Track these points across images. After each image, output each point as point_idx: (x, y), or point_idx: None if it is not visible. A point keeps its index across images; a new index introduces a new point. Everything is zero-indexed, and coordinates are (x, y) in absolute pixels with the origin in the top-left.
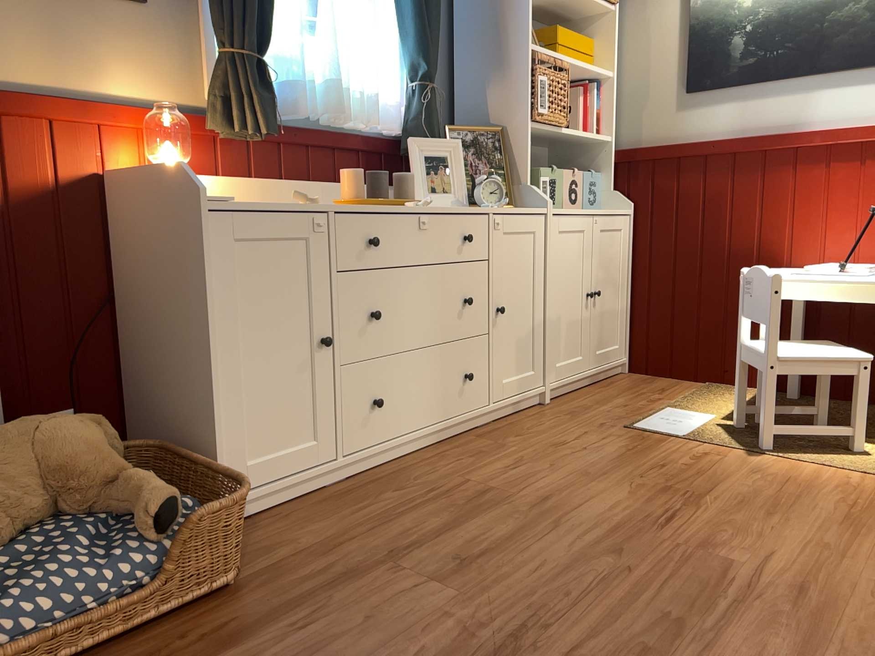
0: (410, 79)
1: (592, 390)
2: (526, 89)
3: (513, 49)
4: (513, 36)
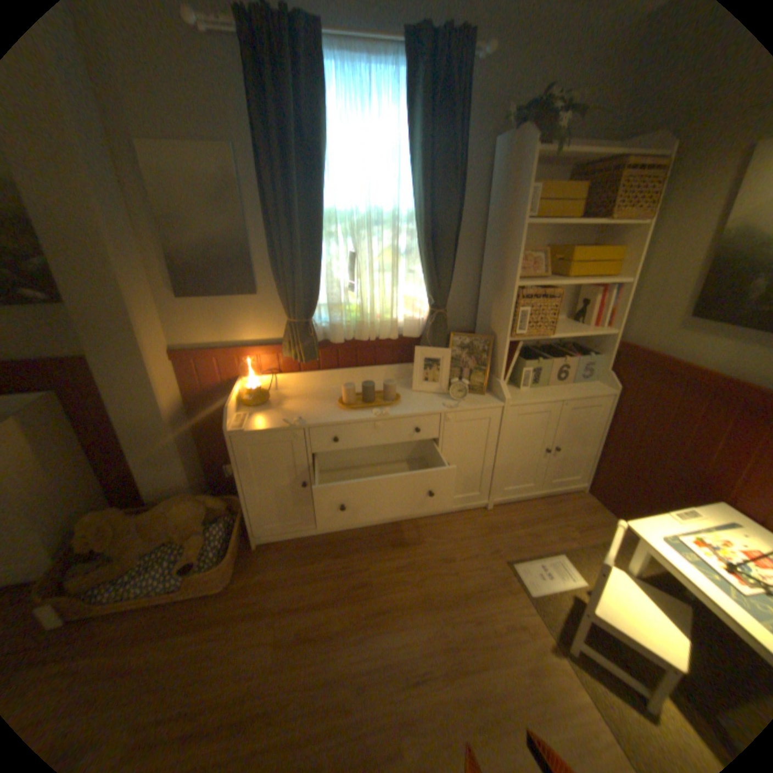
0: (428, 304)
1: (537, 506)
2: (509, 317)
3: (507, 284)
4: (508, 274)
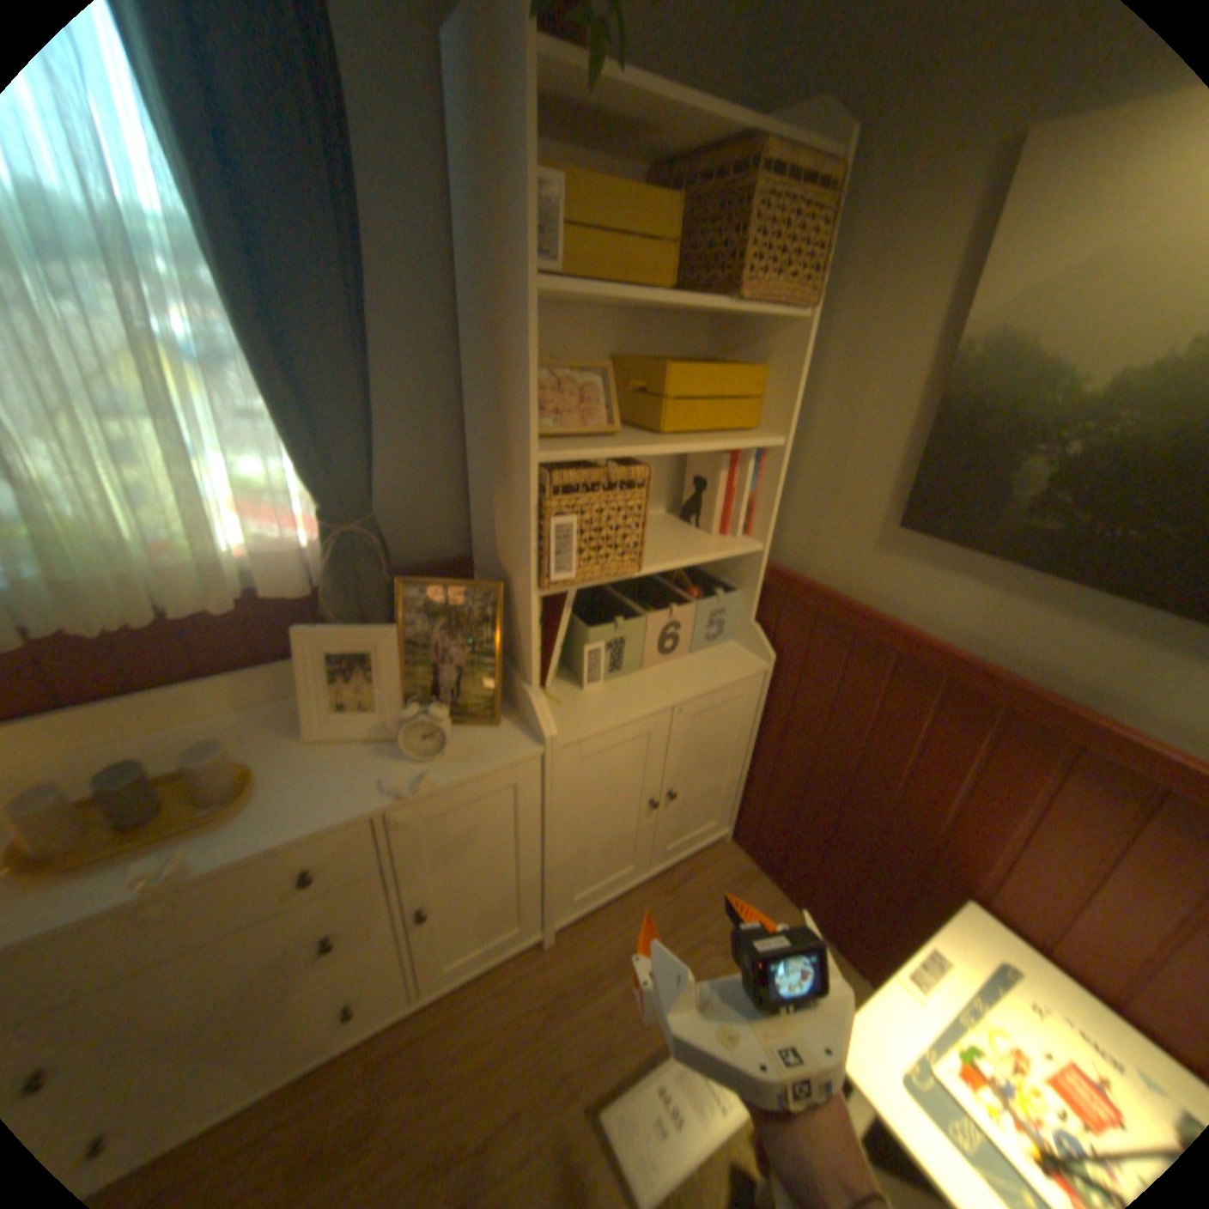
0: (317, 508)
1: (643, 905)
2: (530, 540)
3: (516, 457)
4: (515, 429)
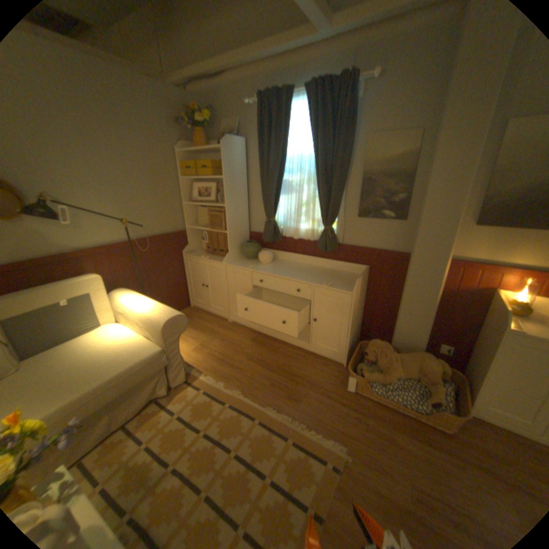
0: None
1: None
2: None
3: None
4: None
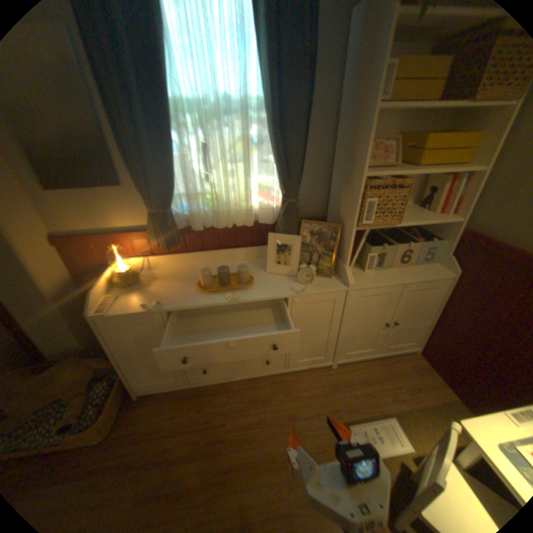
0: (281, 193)
1: (375, 366)
2: (356, 207)
3: (356, 174)
4: (358, 163)
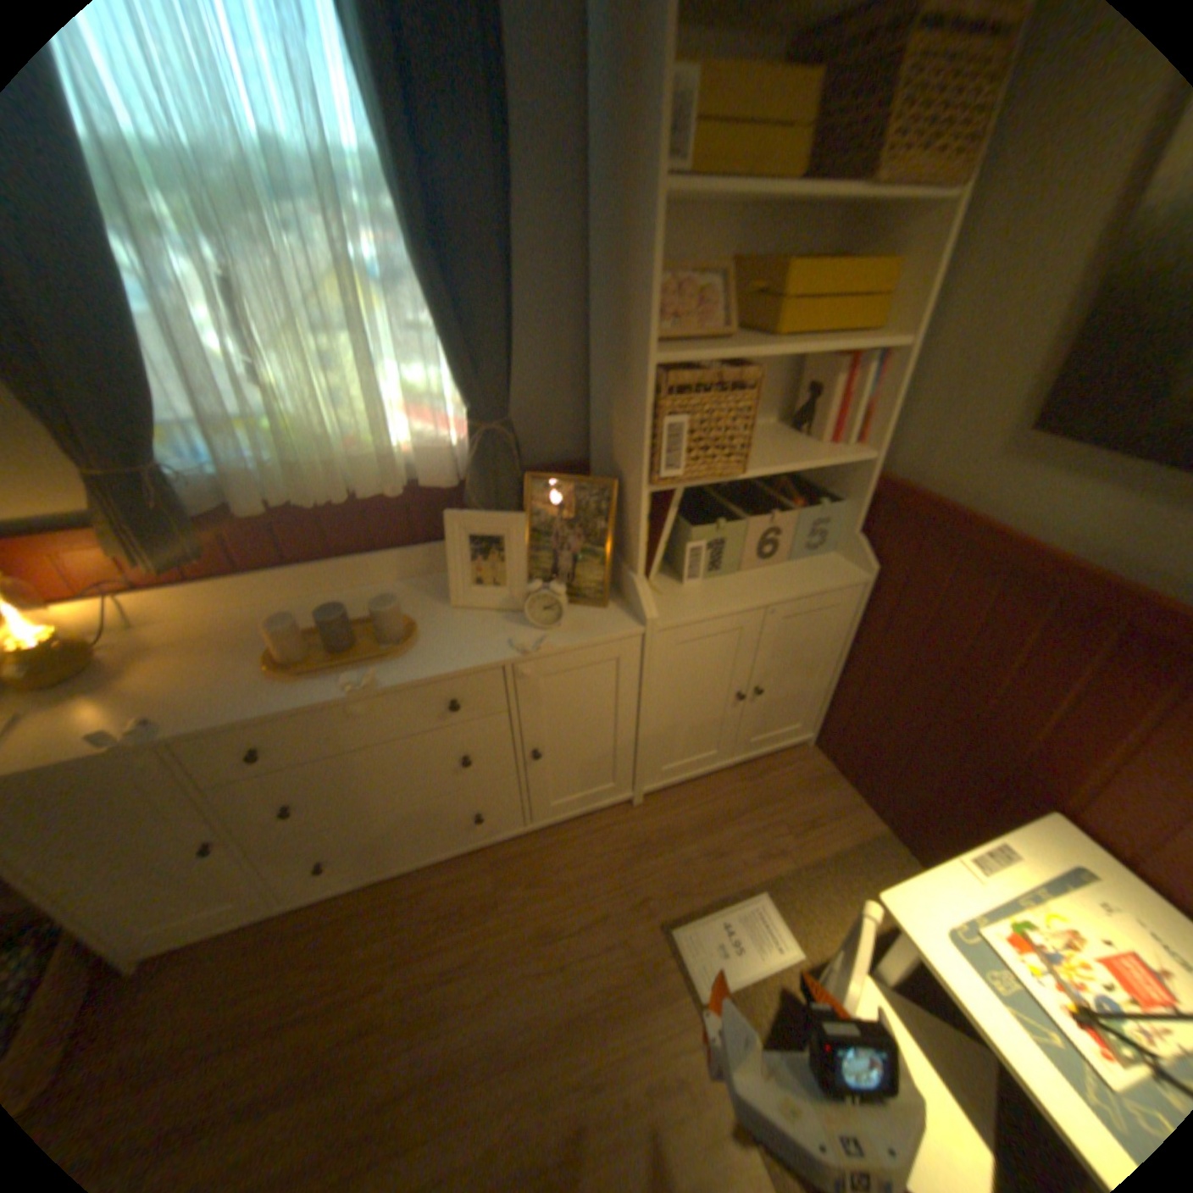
0: (466, 408)
1: (724, 785)
2: (645, 437)
3: (636, 357)
4: (637, 330)
